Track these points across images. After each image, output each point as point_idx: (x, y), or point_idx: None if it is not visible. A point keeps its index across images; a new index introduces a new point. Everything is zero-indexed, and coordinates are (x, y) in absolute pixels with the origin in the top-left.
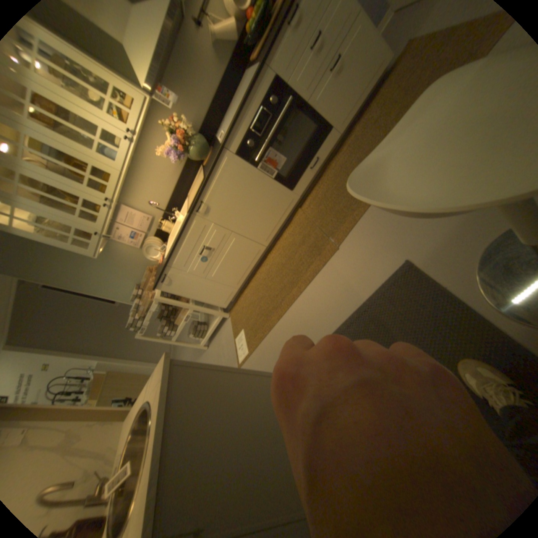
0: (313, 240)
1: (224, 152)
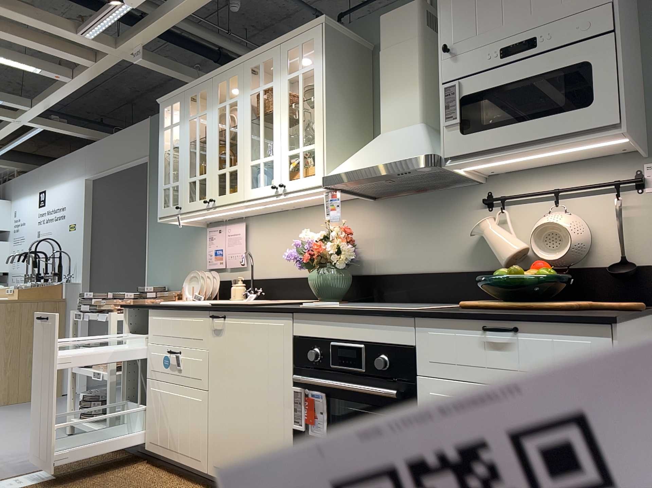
0: None
1: (286, 318)
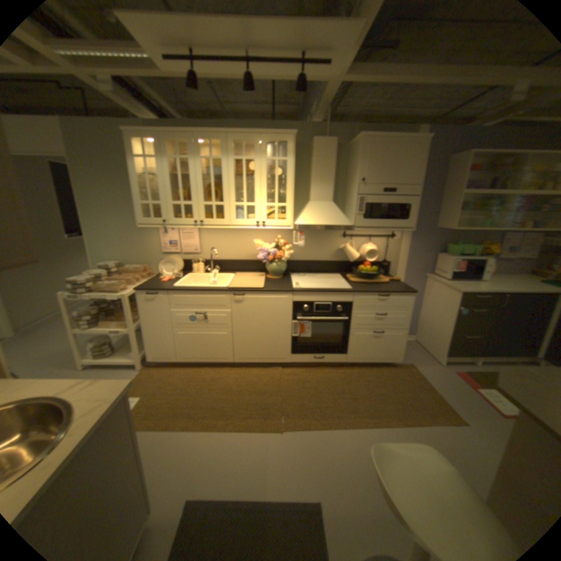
0: (269, 404)
1: (288, 294)
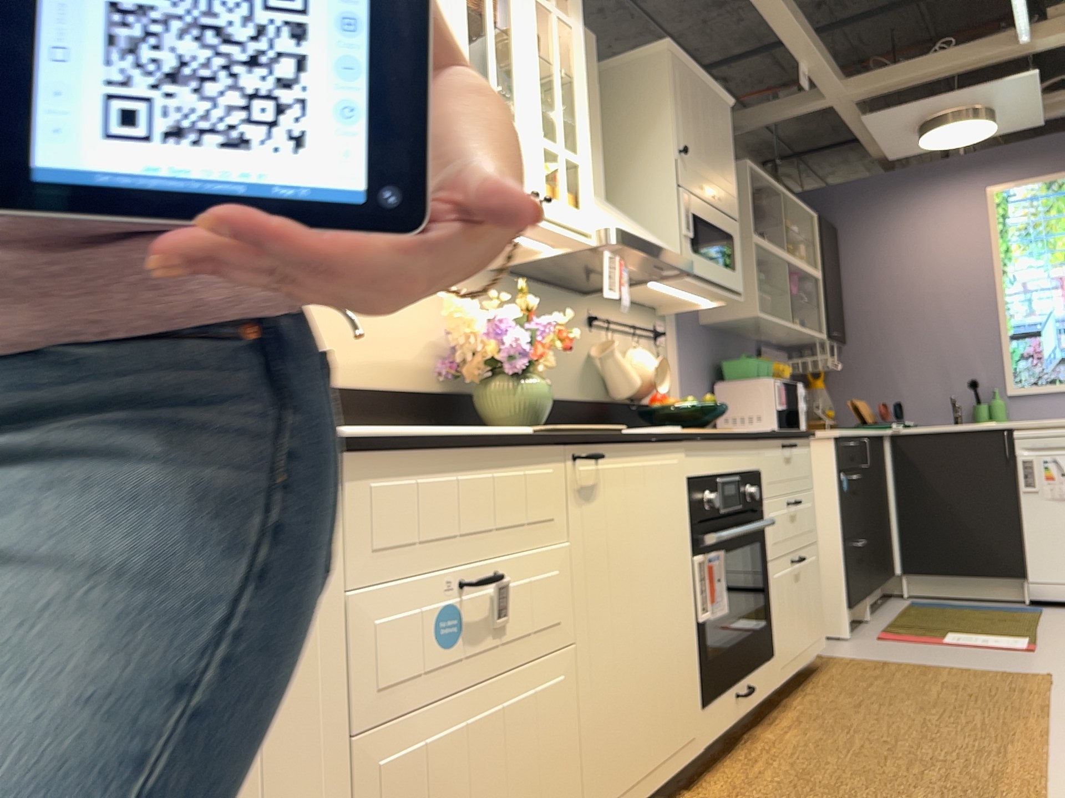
0: None
1: (681, 449)
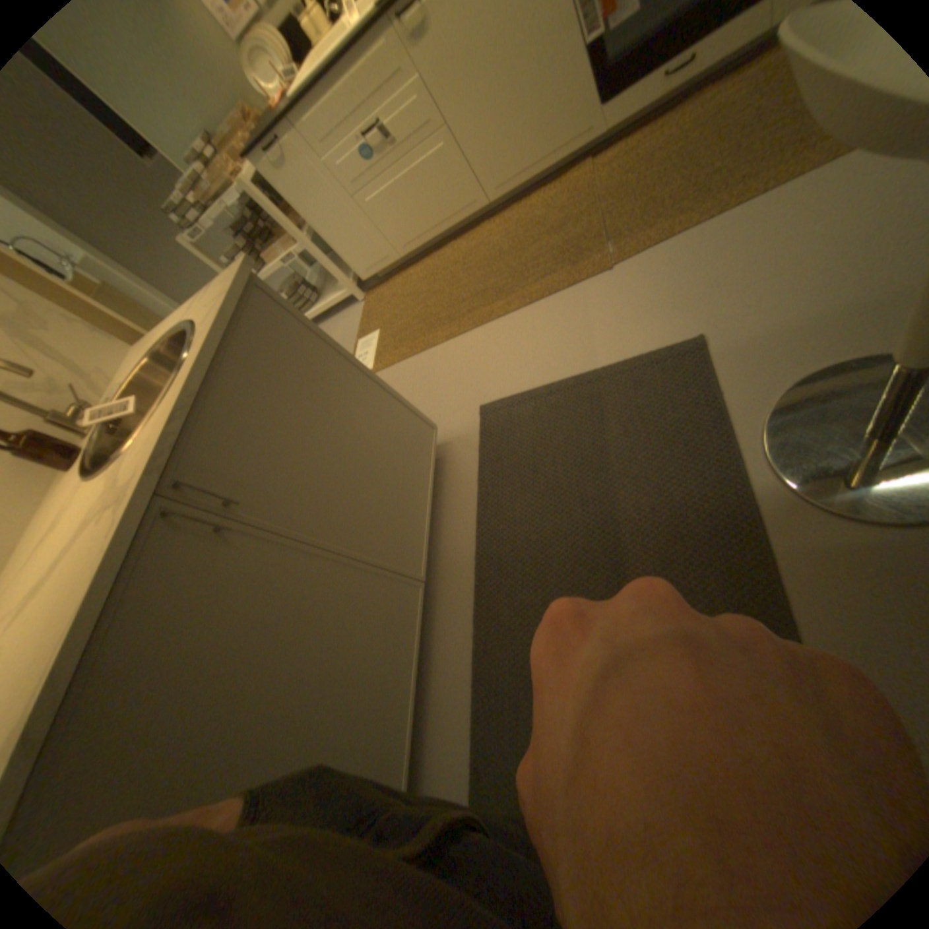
0: (578, 233)
1: None
